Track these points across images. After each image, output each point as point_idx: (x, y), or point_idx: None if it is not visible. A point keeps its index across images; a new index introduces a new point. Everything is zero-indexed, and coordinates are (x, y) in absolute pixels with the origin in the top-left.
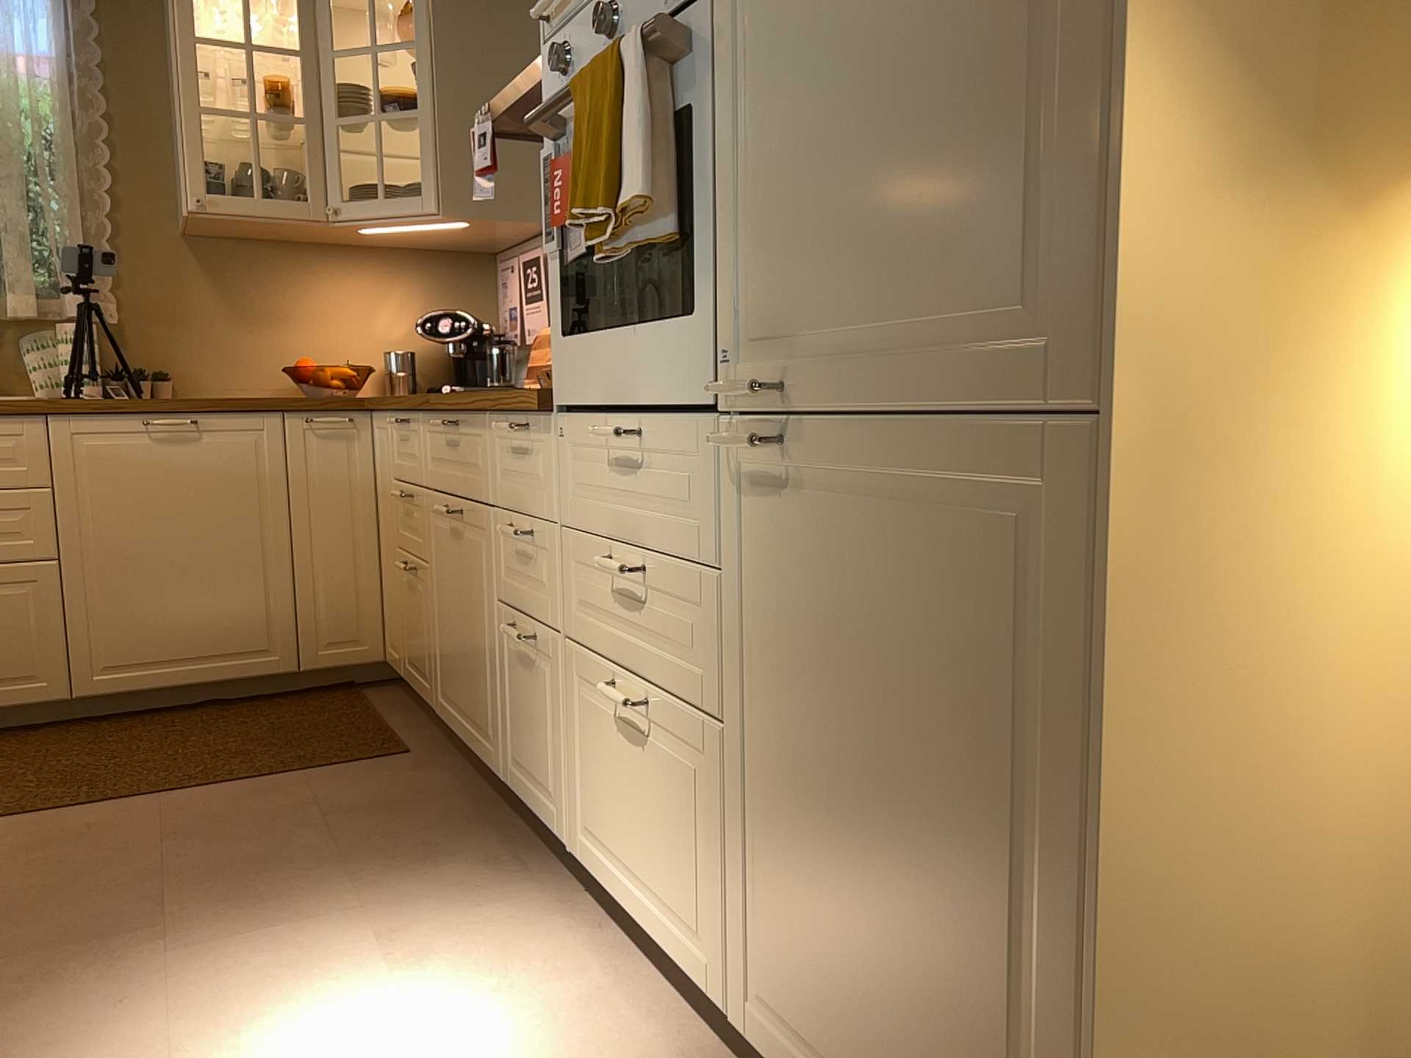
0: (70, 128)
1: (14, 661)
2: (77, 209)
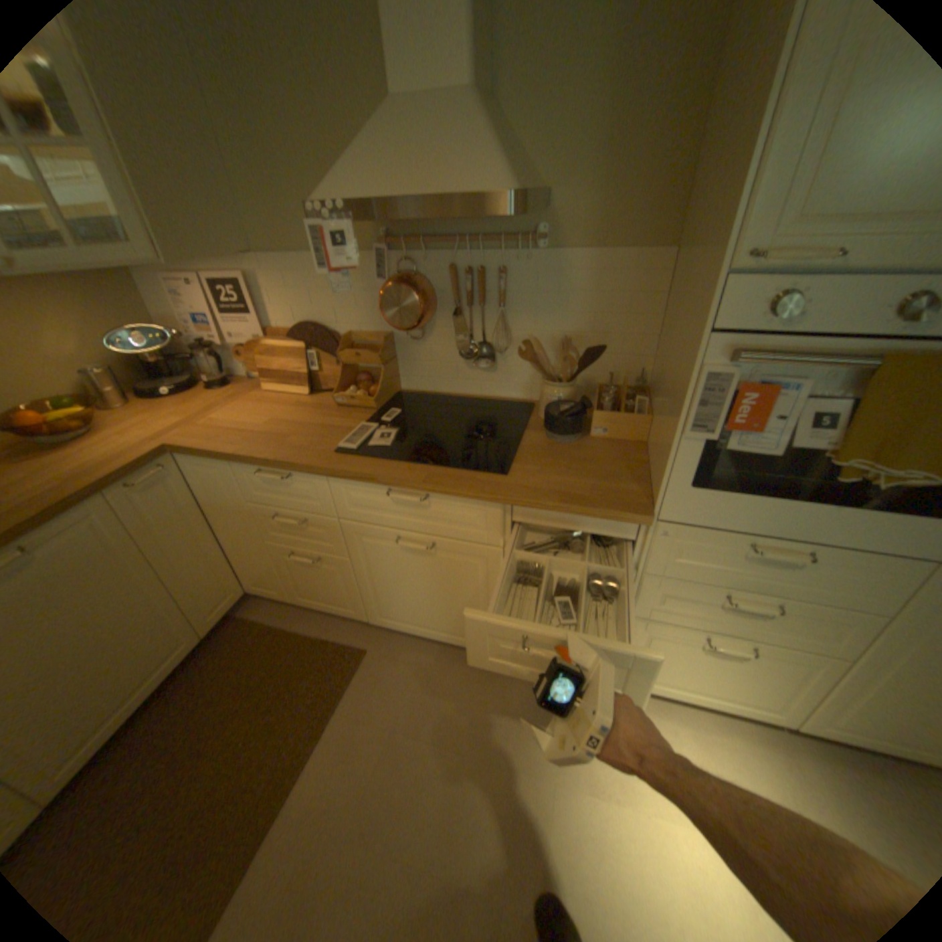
0: None
1: None
2: None
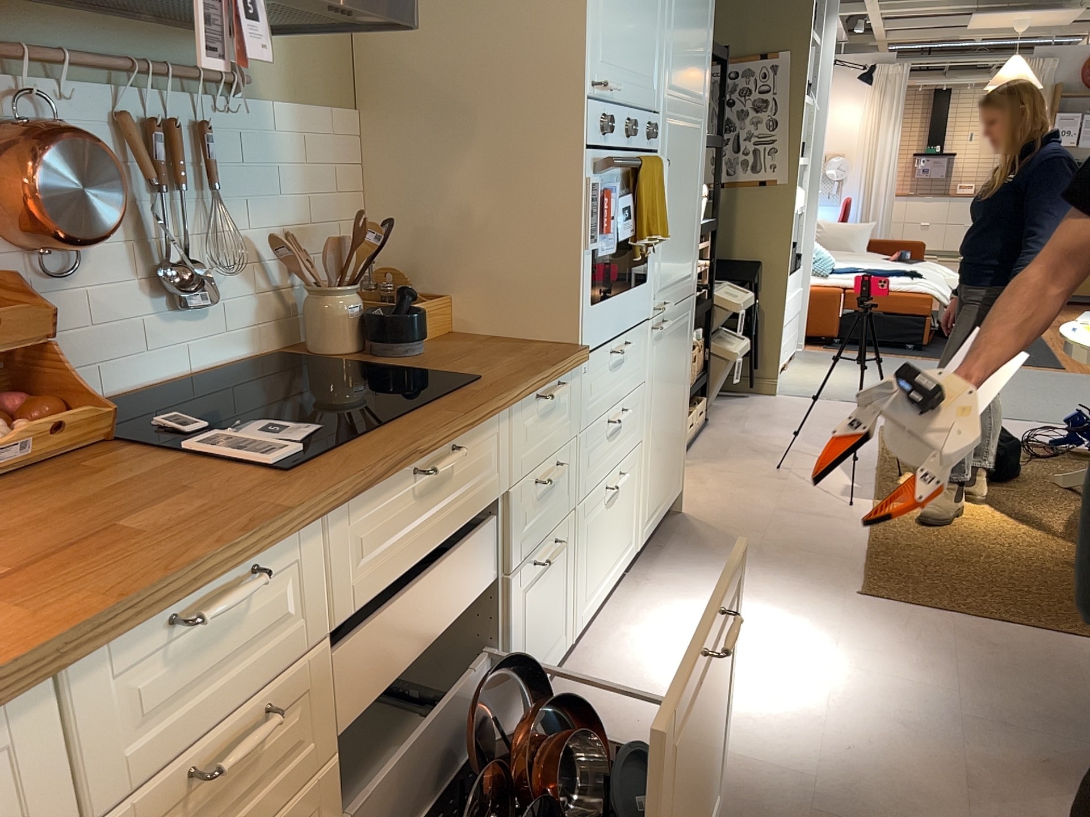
0: None
1: None
2: None
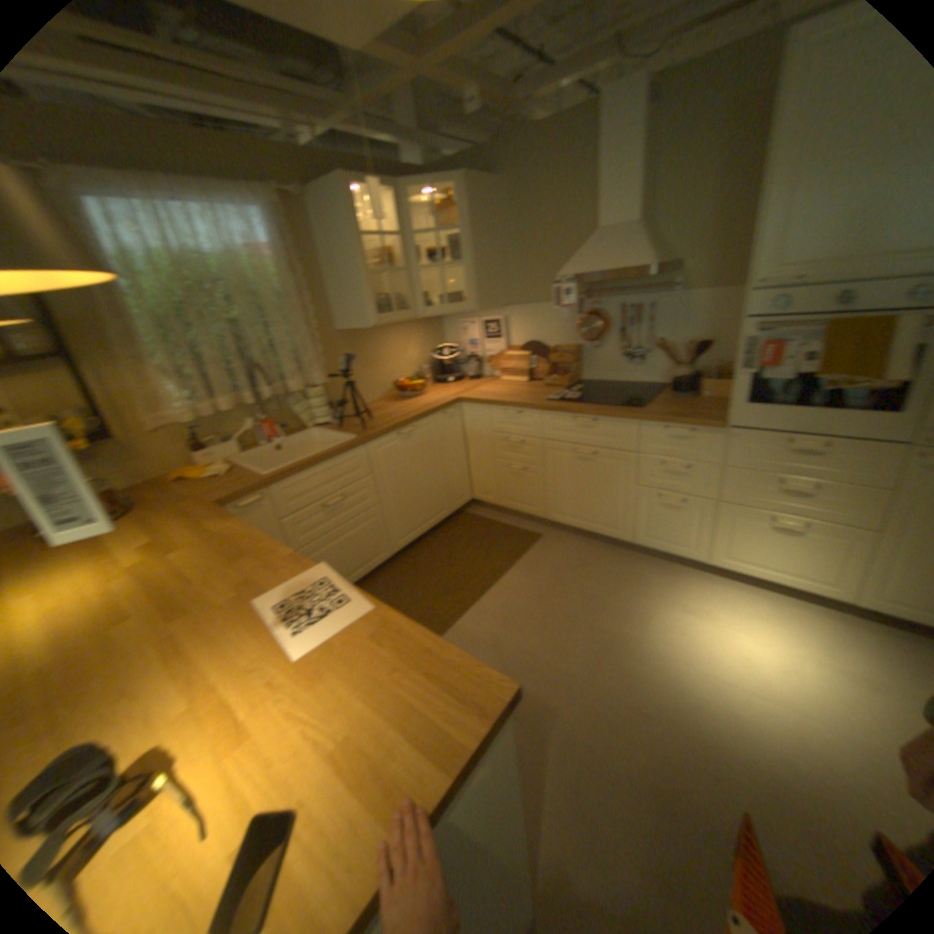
0: (287, 288)
1: (371, 551)
2: (299, 332)
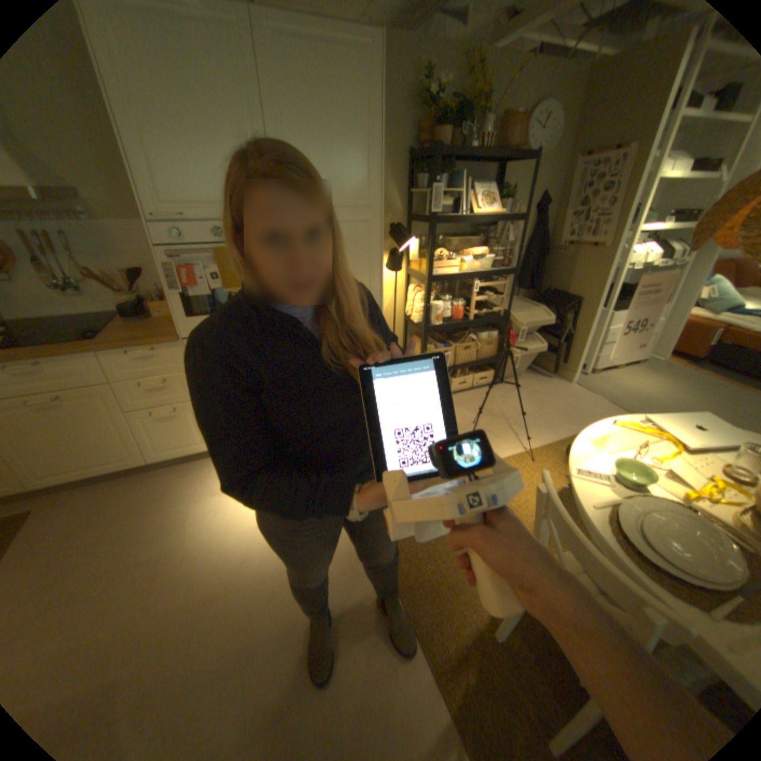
0: None
1: None
2: None
